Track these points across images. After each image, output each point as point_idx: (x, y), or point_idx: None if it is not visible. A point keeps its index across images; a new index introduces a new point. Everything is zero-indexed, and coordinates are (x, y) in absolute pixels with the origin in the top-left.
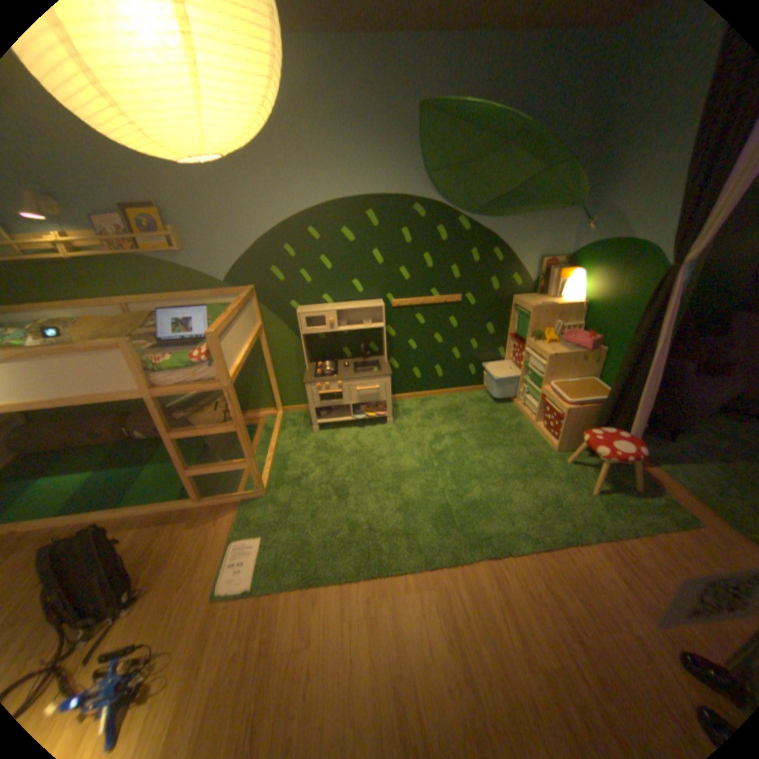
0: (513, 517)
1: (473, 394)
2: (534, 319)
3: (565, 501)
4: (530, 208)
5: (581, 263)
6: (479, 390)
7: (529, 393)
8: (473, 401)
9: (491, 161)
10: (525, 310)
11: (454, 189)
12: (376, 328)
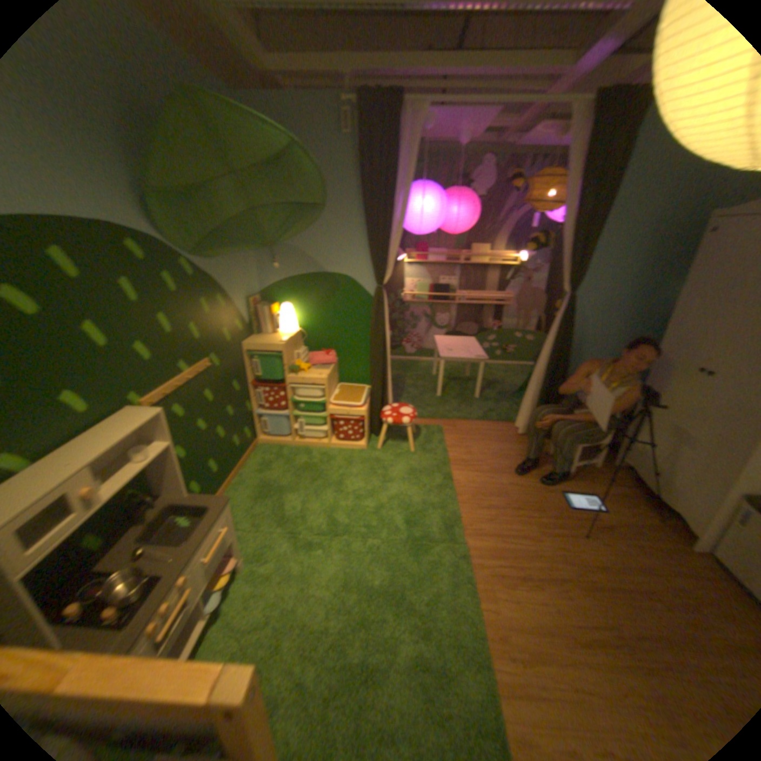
0: (423, 501)
1: (247, 466)
2: (285, 356)
3: (413, 467)
4: (234, 249)
5: (276, 299)
6: (245, 459)
7: (306, 424)
8: (258, 470)
9: (207, 192)
10: (261, 353)
11: (172, 220)
12: (159, 452)
